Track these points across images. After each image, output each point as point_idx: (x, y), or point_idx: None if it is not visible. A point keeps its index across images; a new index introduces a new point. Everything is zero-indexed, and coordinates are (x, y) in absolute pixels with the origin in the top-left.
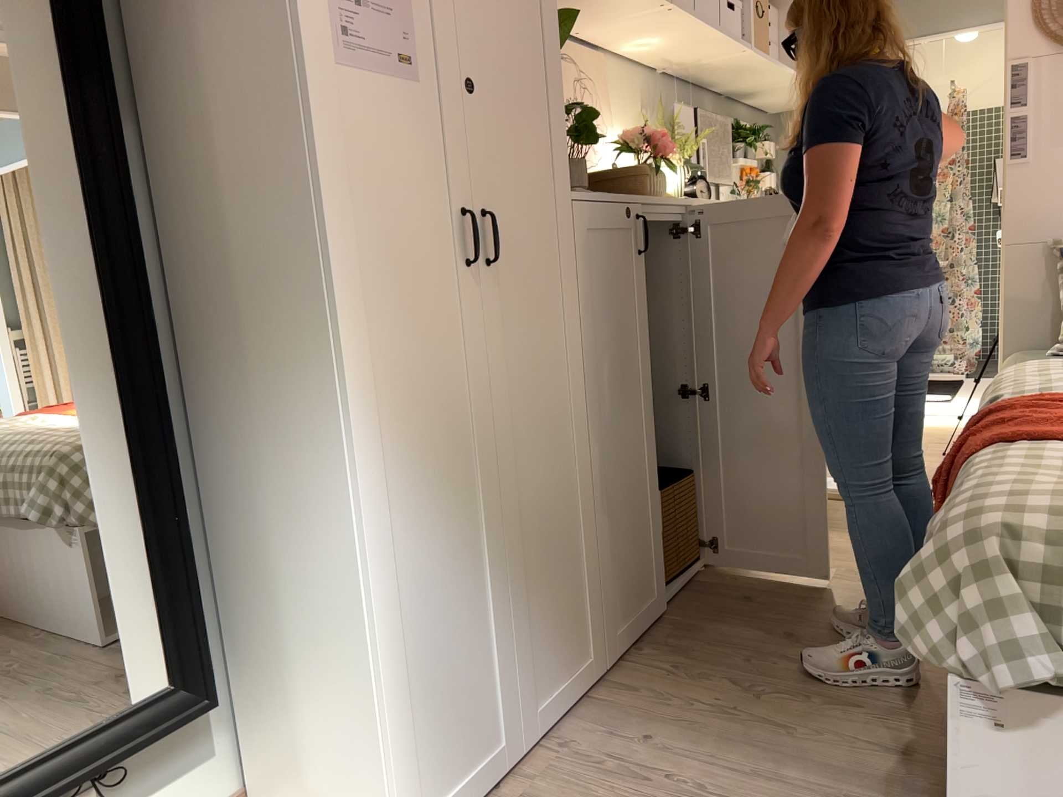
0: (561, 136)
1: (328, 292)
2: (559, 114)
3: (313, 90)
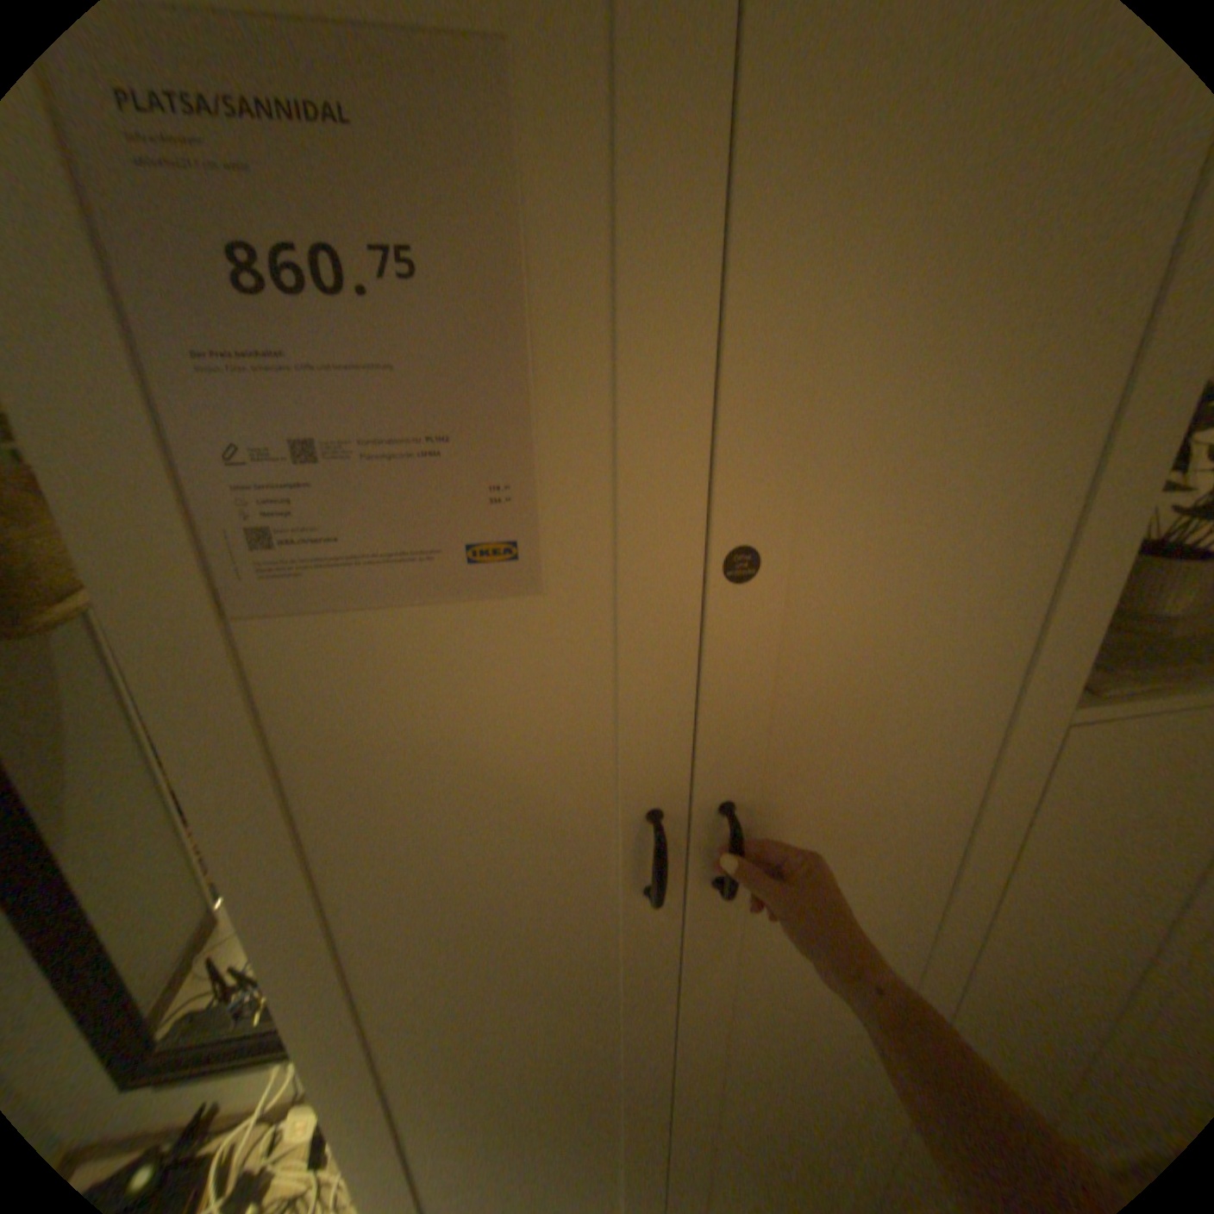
0: (1106, 594)
1: (264, 986)
2: (1126, 541)
3: (177, 694)
